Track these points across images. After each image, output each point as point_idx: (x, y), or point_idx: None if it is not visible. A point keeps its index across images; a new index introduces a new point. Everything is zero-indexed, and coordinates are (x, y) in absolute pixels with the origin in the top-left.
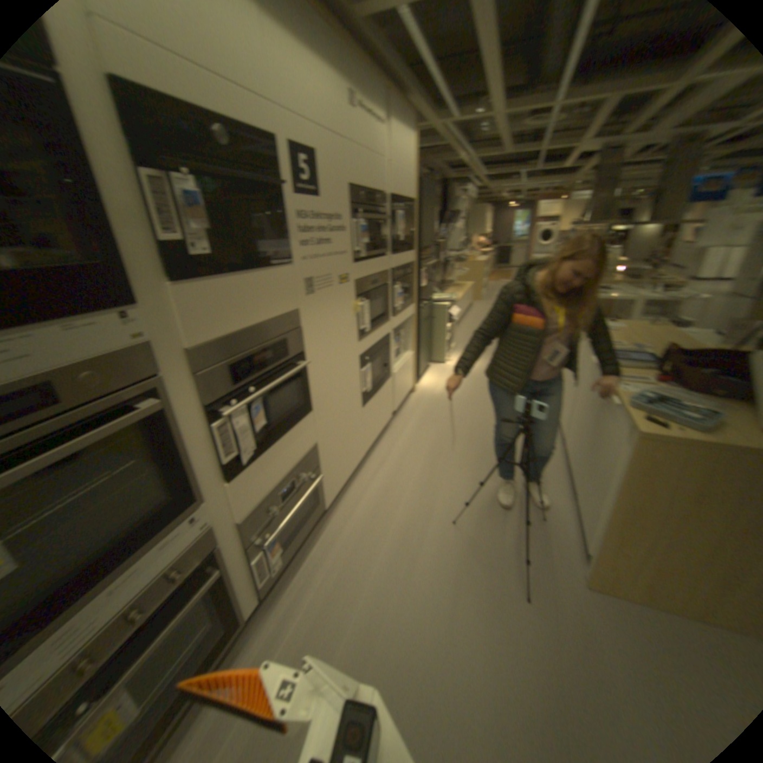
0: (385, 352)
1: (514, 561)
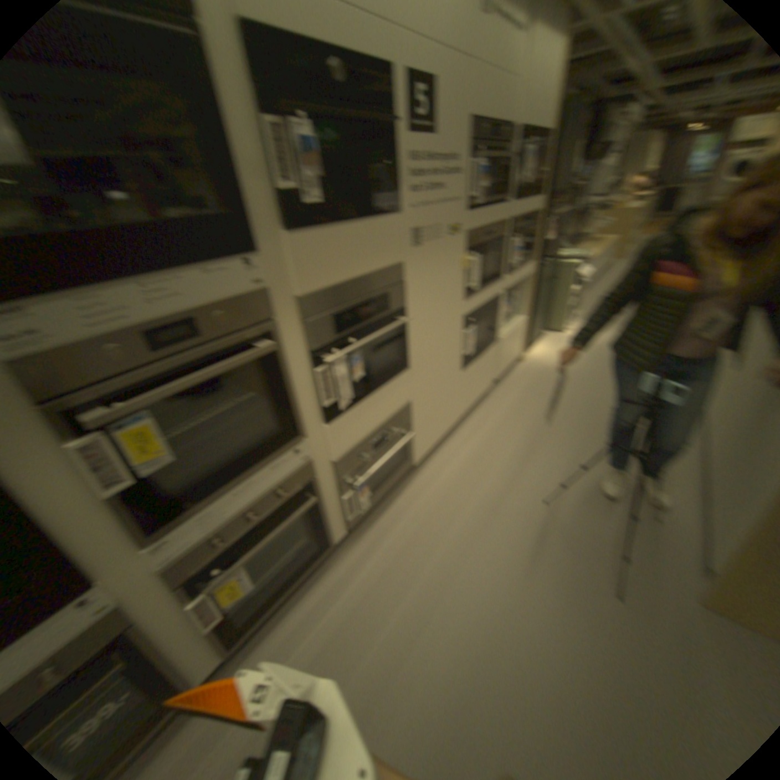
0: (492, 314)
1: (610, 555)
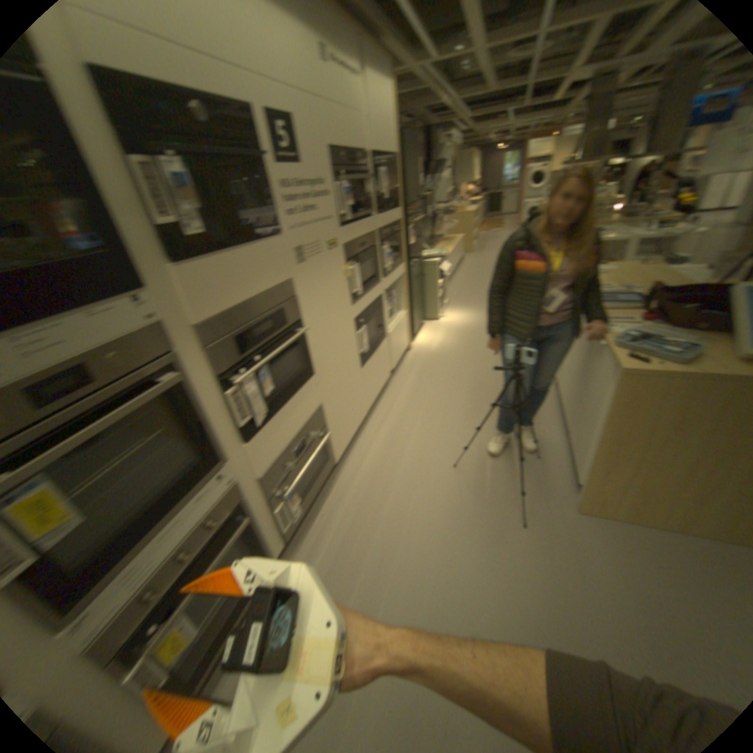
0: (382, 313)
1: (513, 495)
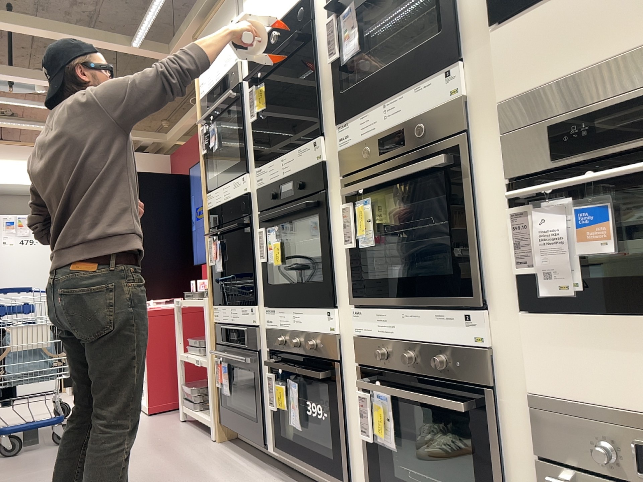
0: None
1: None
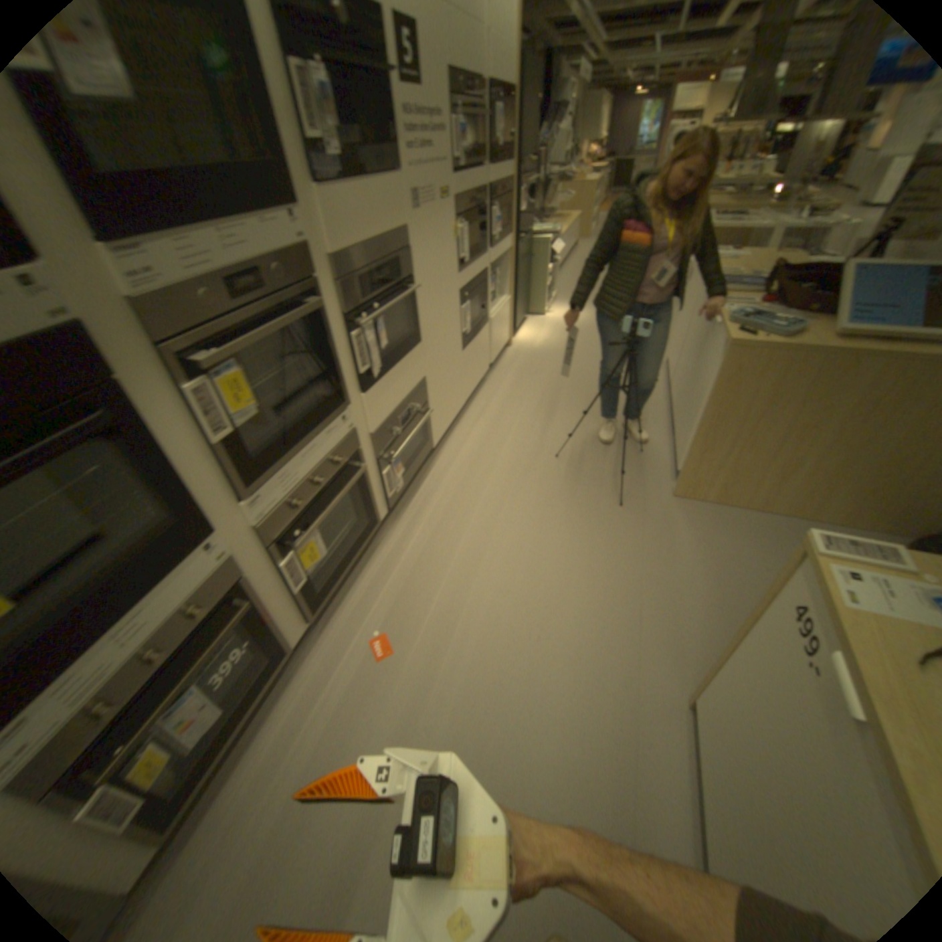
0: (485, 293)
1: (611, 482)
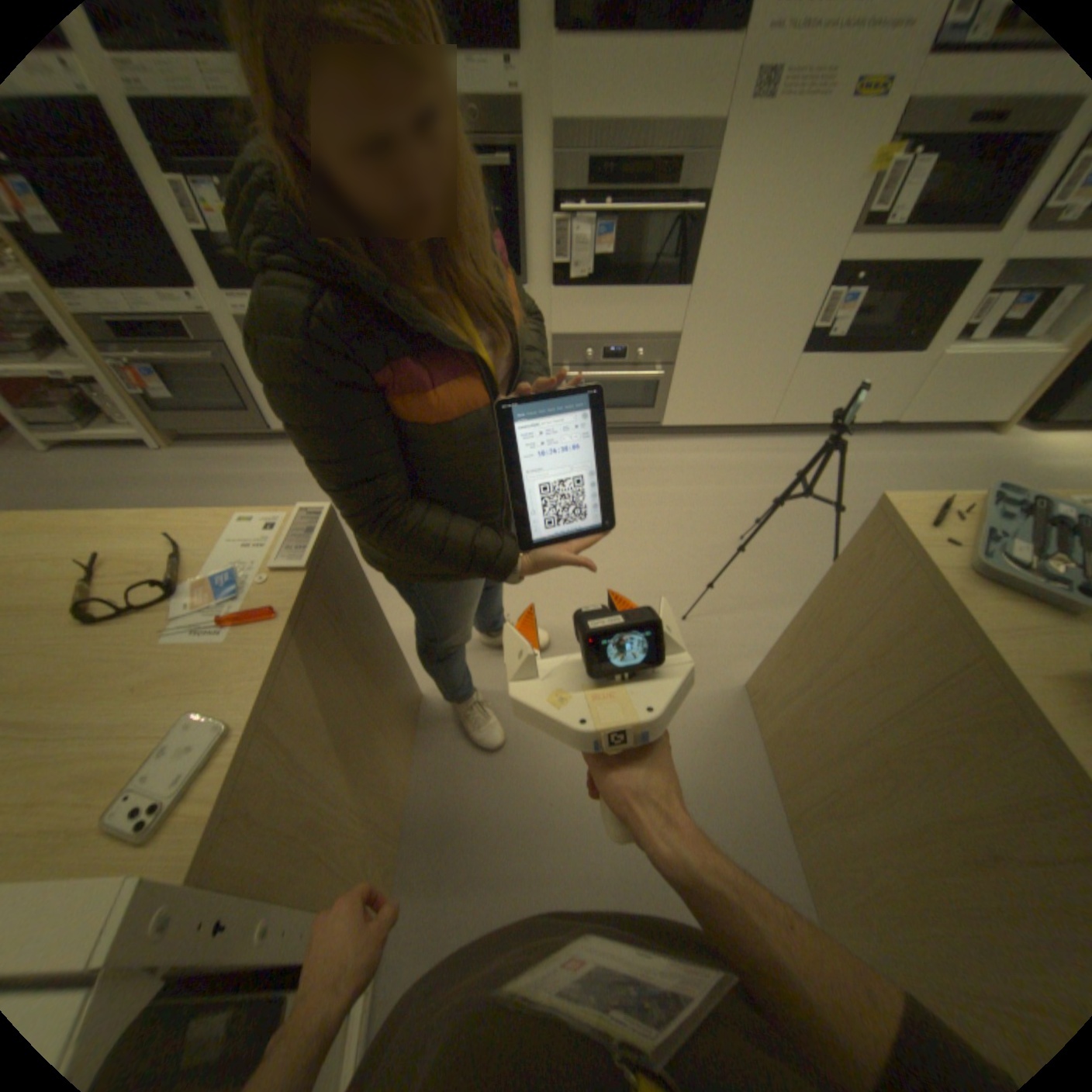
0: (944, 298)
1: (735, 609)
